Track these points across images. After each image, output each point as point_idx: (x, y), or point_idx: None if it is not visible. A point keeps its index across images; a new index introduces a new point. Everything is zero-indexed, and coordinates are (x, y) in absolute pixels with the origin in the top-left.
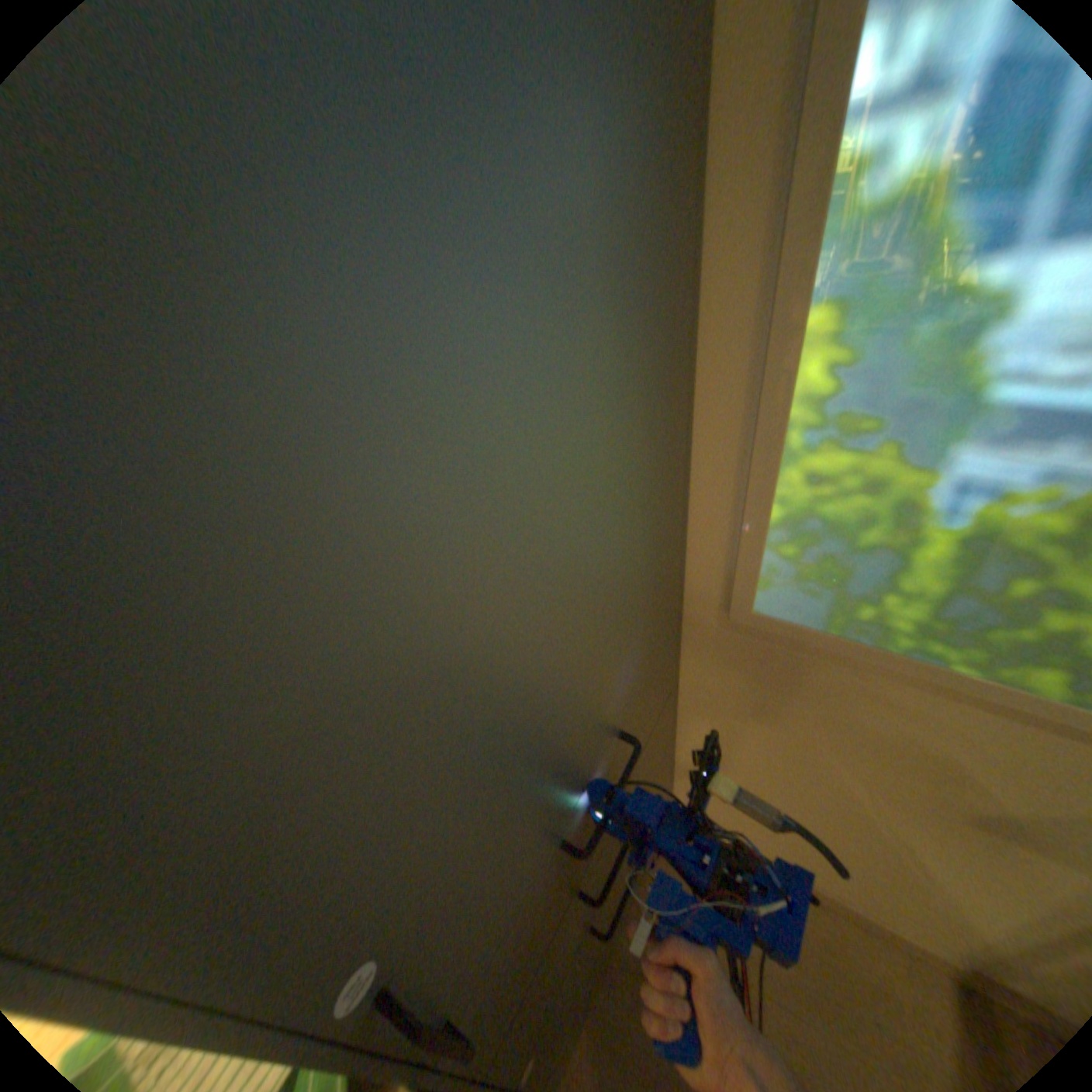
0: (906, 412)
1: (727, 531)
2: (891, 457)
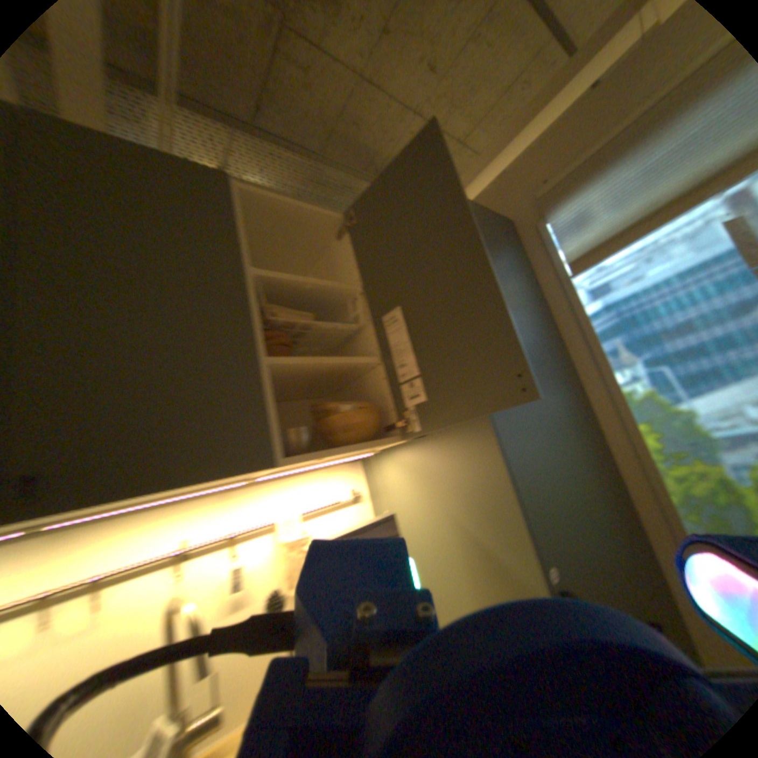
0: (687, 449)
1: (657, 519)
2: (696, 466)
